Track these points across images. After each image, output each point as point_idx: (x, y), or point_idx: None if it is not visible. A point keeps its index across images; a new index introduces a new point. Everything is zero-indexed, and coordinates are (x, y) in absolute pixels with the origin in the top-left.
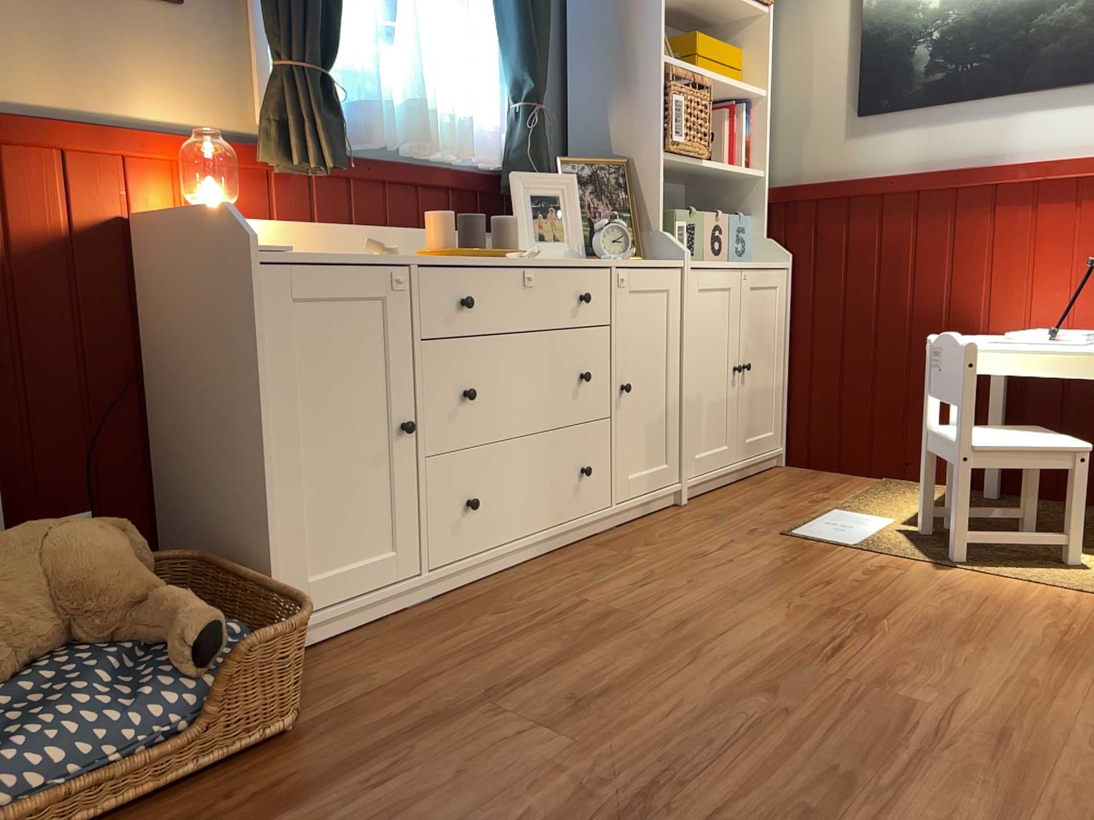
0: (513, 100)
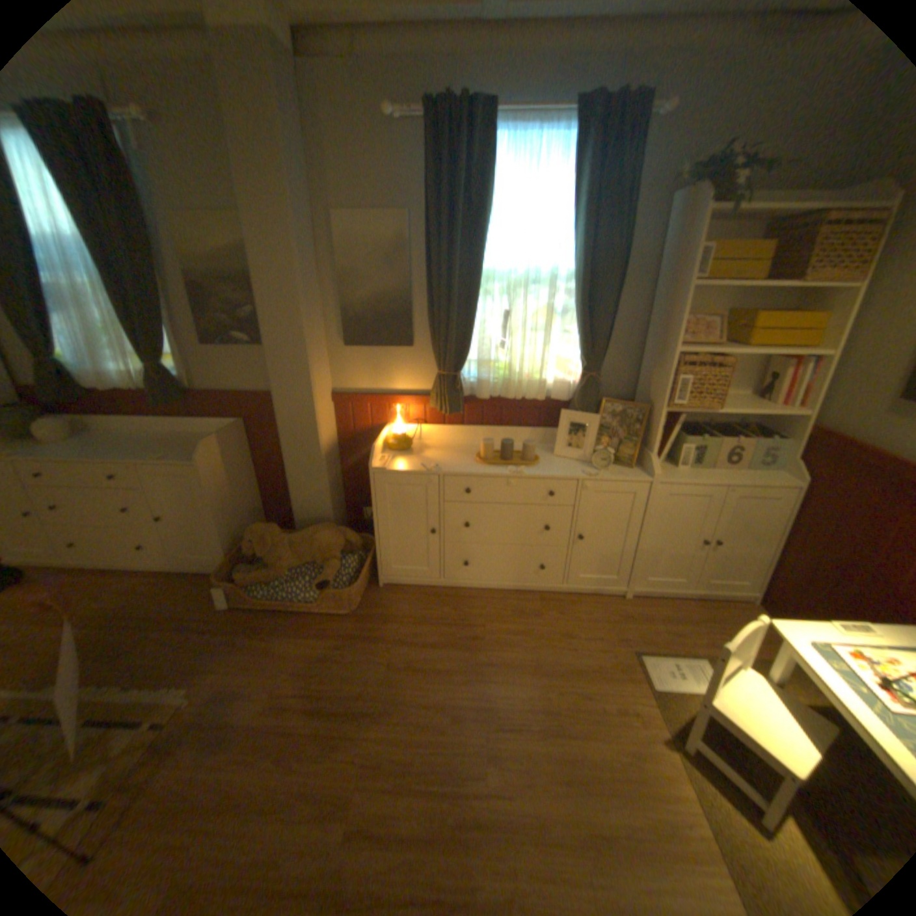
0: (580, 367)
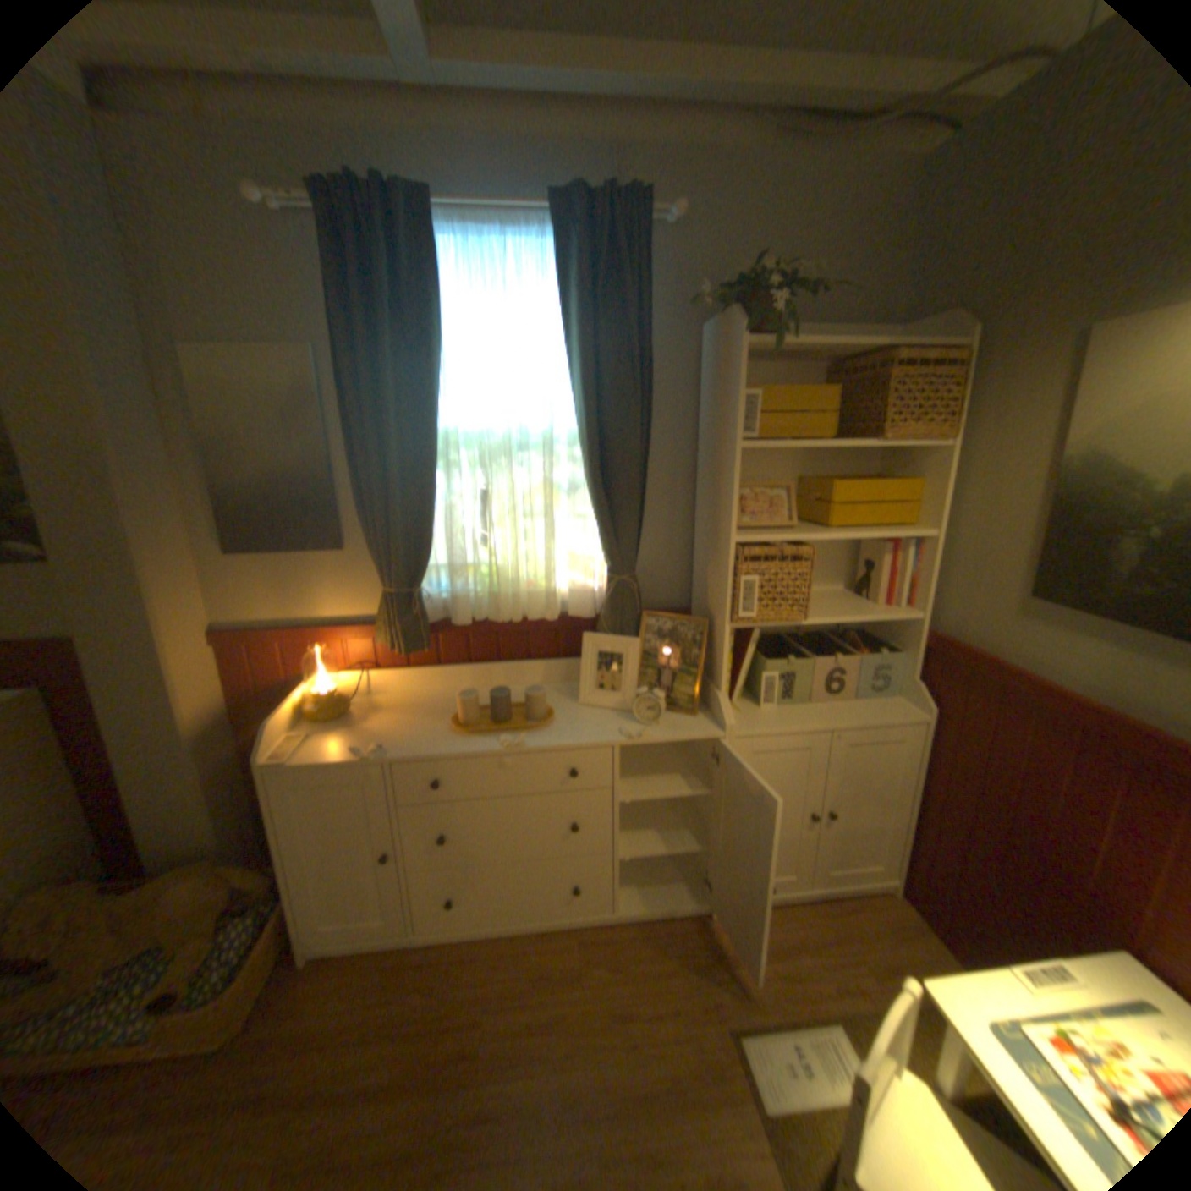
0: (606, 567)
